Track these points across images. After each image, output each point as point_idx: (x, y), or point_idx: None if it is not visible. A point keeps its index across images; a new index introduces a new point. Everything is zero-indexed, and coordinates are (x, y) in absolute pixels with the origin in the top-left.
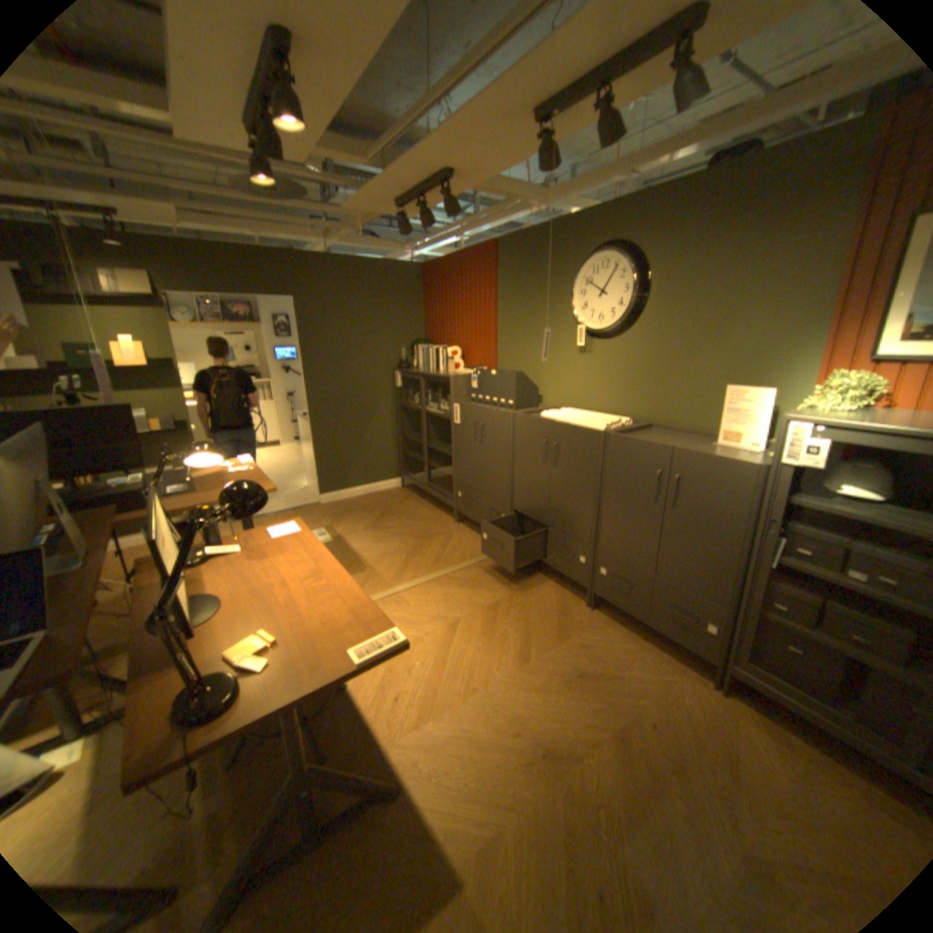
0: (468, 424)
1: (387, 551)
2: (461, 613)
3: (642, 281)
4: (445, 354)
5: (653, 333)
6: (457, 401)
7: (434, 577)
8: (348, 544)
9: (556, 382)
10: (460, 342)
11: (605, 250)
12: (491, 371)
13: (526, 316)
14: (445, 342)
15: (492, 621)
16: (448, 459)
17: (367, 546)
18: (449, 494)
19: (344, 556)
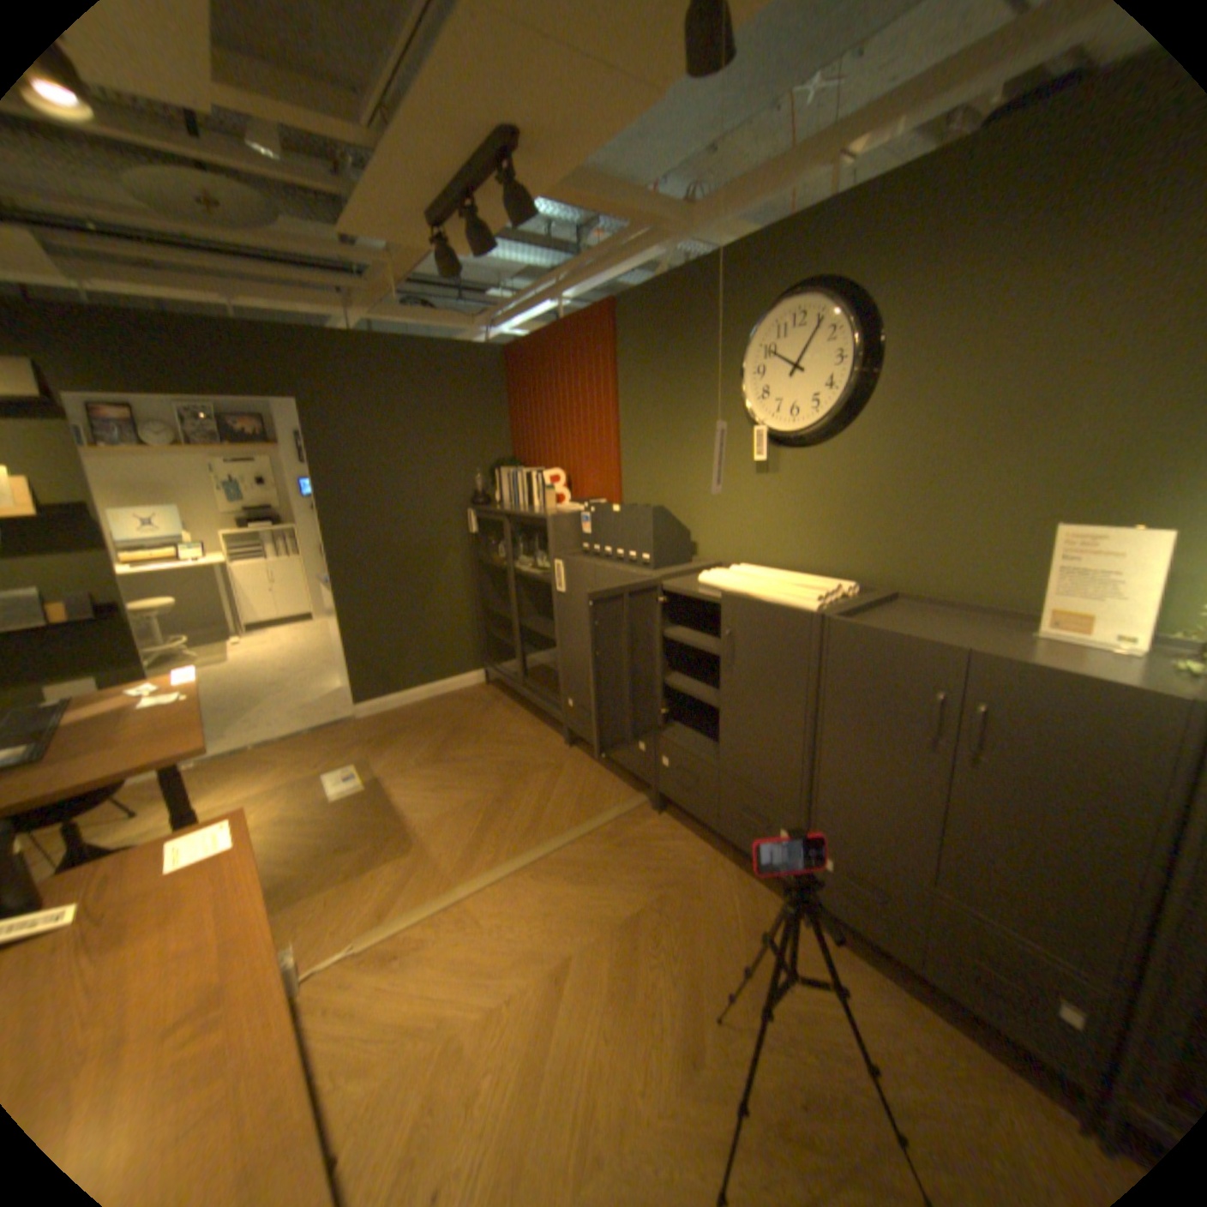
0: (579, 592)
1: (454, 808)
2: (574, 944)
3: (868, 341)
4: (540, 483)
5: (893, 432)
6: (560, 556)
7: (528, 862)
8: (390, 797)
9: (719, 521)
10: (564, 463)
11: (797, 293)
12: (612, 507)
13: (665, 417)
14: (543, 464)
15: (630, 963)
16: (553, 643)
17: (421, 800)
18: (556, 700)
19: (380, 822)
